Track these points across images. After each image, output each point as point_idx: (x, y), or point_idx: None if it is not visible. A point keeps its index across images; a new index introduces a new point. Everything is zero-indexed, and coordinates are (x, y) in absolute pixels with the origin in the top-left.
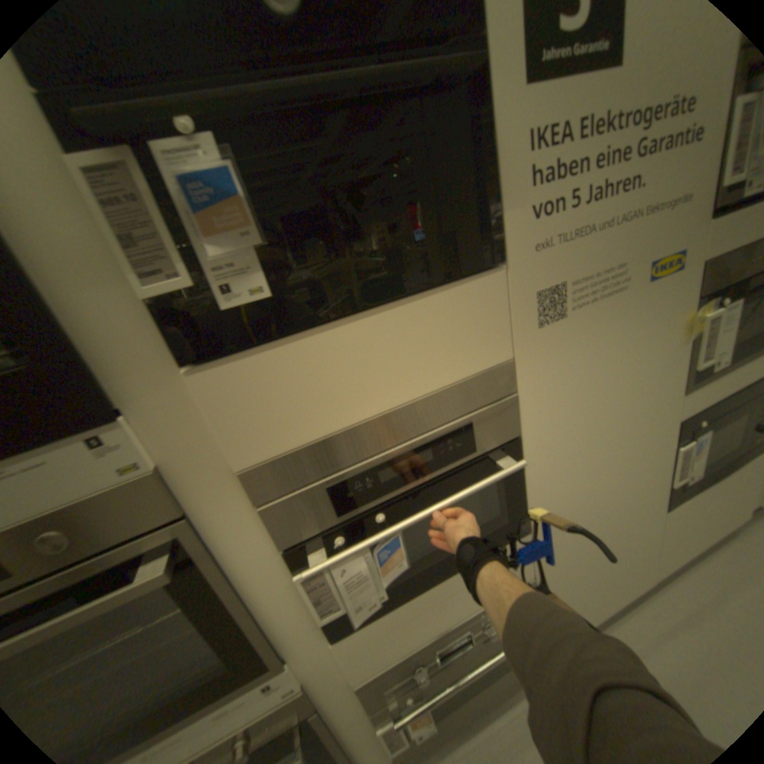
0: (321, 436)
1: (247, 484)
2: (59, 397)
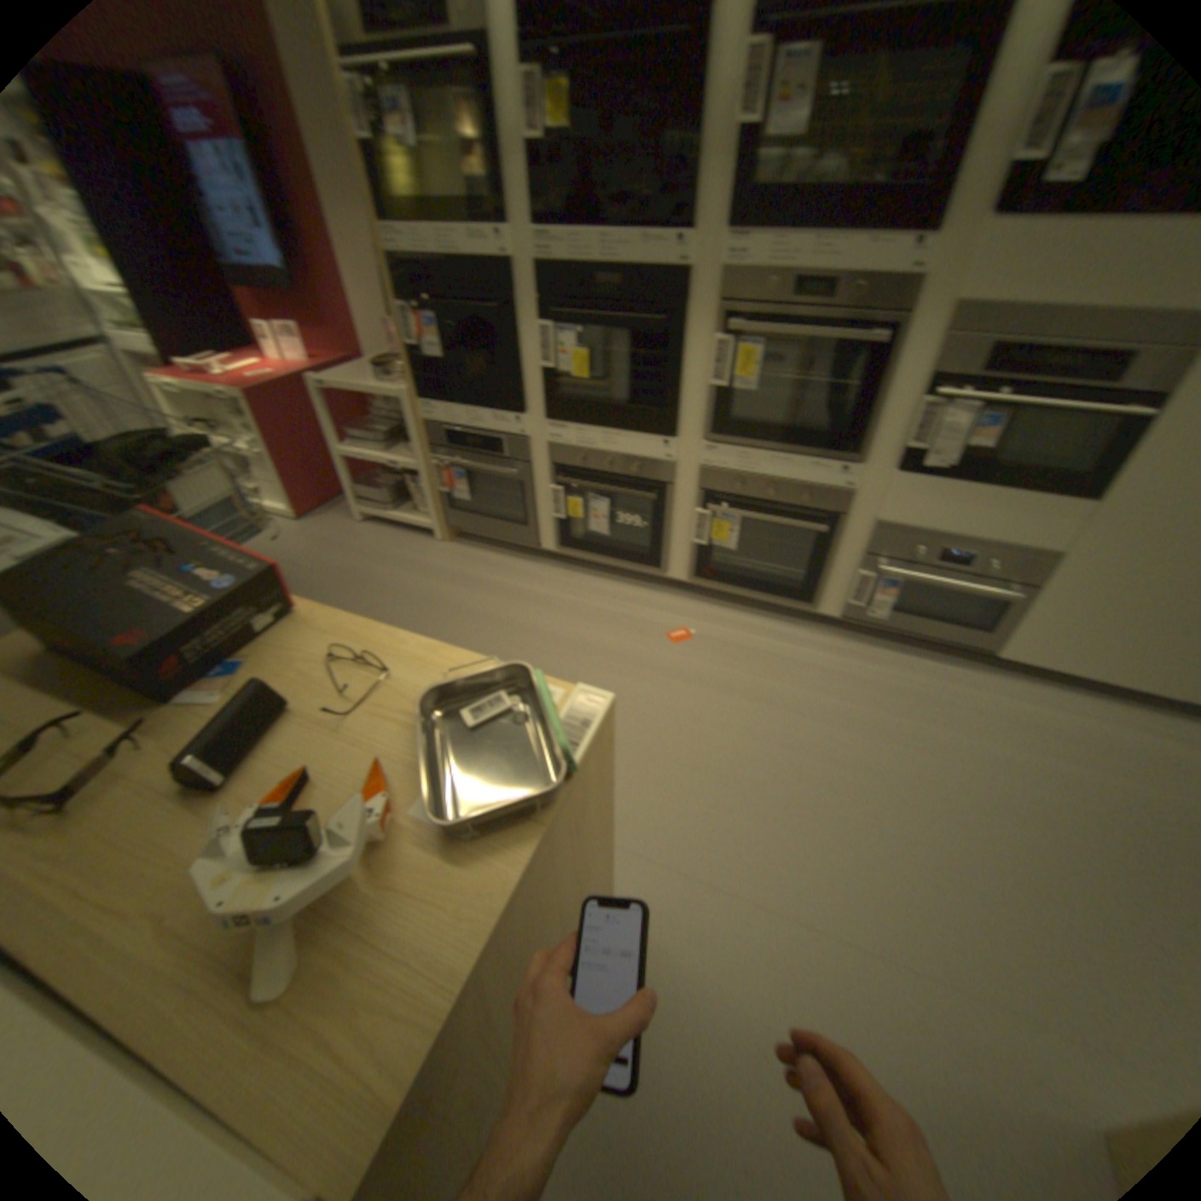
0: (1023, 303)
1: (960, 311)
2: (932, 208)
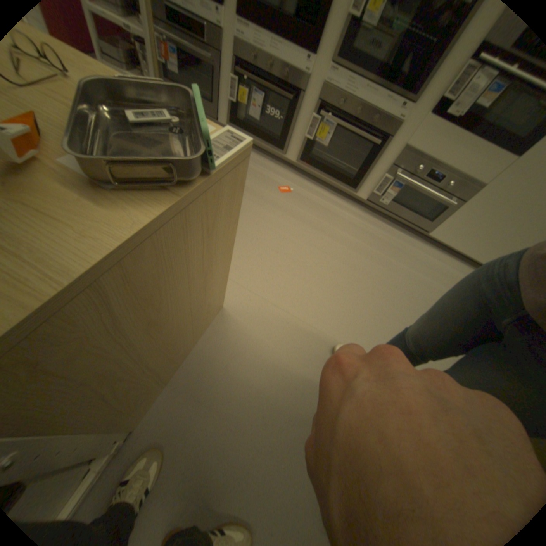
0: None
1: None
2: None
